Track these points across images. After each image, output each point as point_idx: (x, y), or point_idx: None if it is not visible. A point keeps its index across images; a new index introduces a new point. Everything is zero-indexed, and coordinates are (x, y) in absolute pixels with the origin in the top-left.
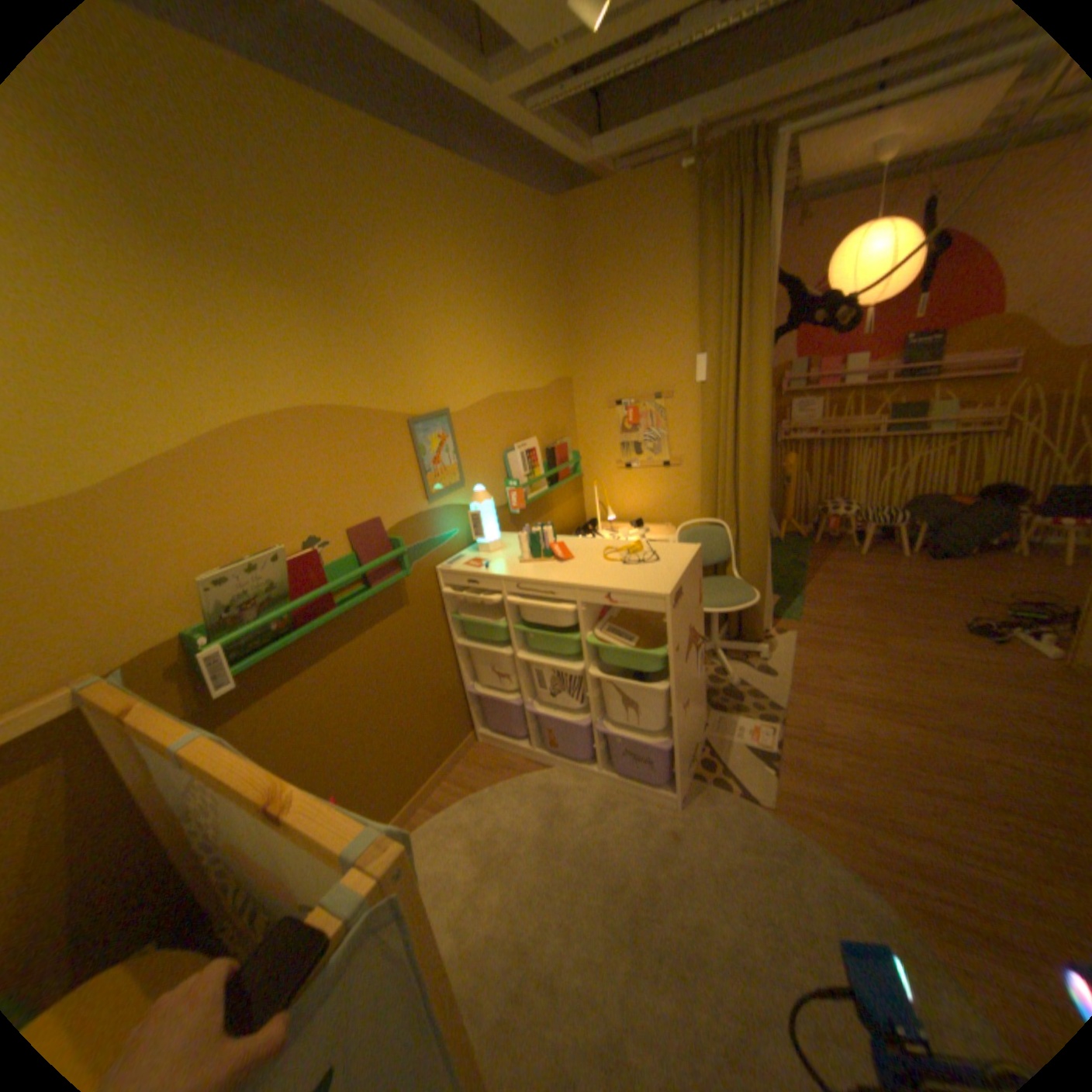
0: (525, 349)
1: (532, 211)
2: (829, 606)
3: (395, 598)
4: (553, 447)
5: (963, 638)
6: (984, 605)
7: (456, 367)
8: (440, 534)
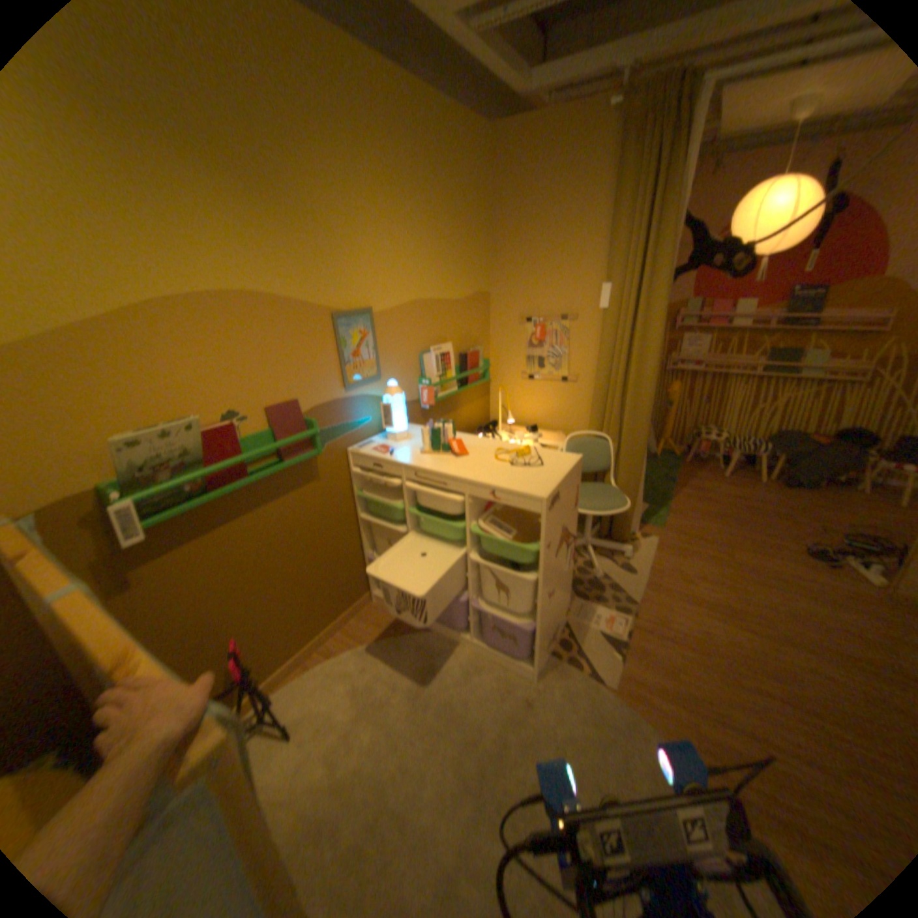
0: (450, 263)
1: (469, 133)
2: (690, 518)
3: (307, 474)
4: (466, 354)
5: (802, 560)
6: (825, 533)
7: (383, 271)
8: (354, 421)
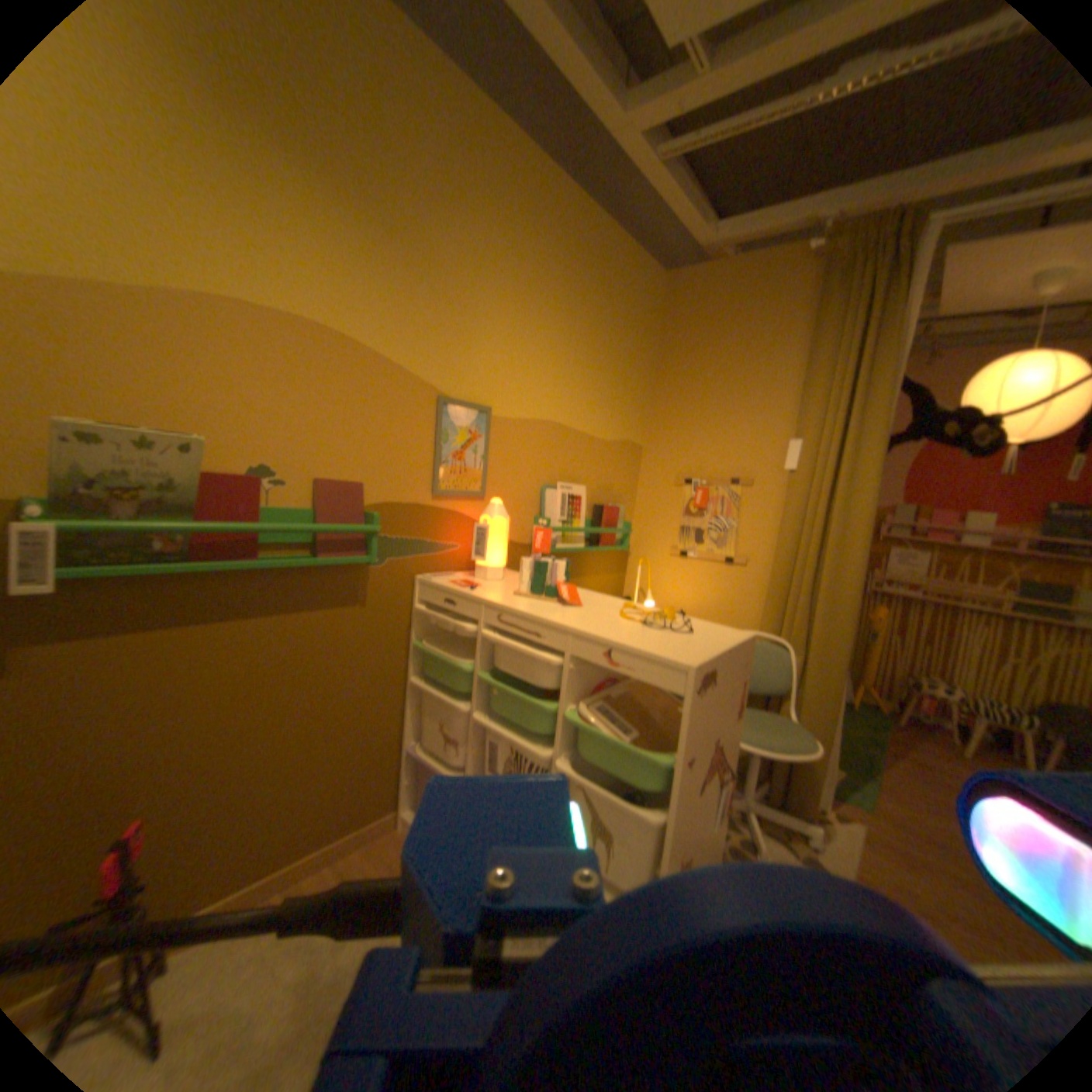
0: (600, 395)
1: (643, 271)
2: (917, 809)
3: (351, 592)
4: (604, 506)
5: None
6: None
7: (516, 373)
8: (436, 542)
